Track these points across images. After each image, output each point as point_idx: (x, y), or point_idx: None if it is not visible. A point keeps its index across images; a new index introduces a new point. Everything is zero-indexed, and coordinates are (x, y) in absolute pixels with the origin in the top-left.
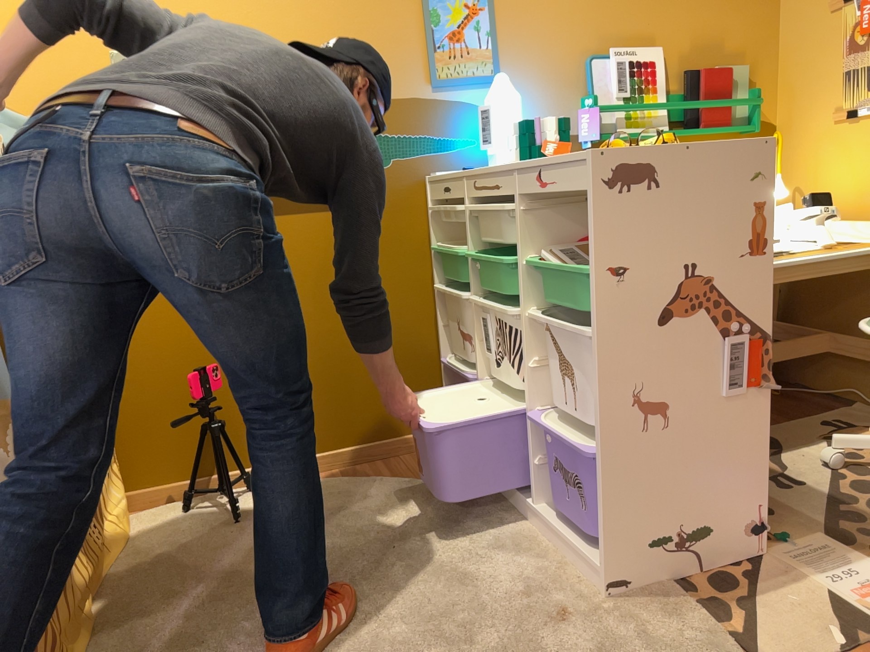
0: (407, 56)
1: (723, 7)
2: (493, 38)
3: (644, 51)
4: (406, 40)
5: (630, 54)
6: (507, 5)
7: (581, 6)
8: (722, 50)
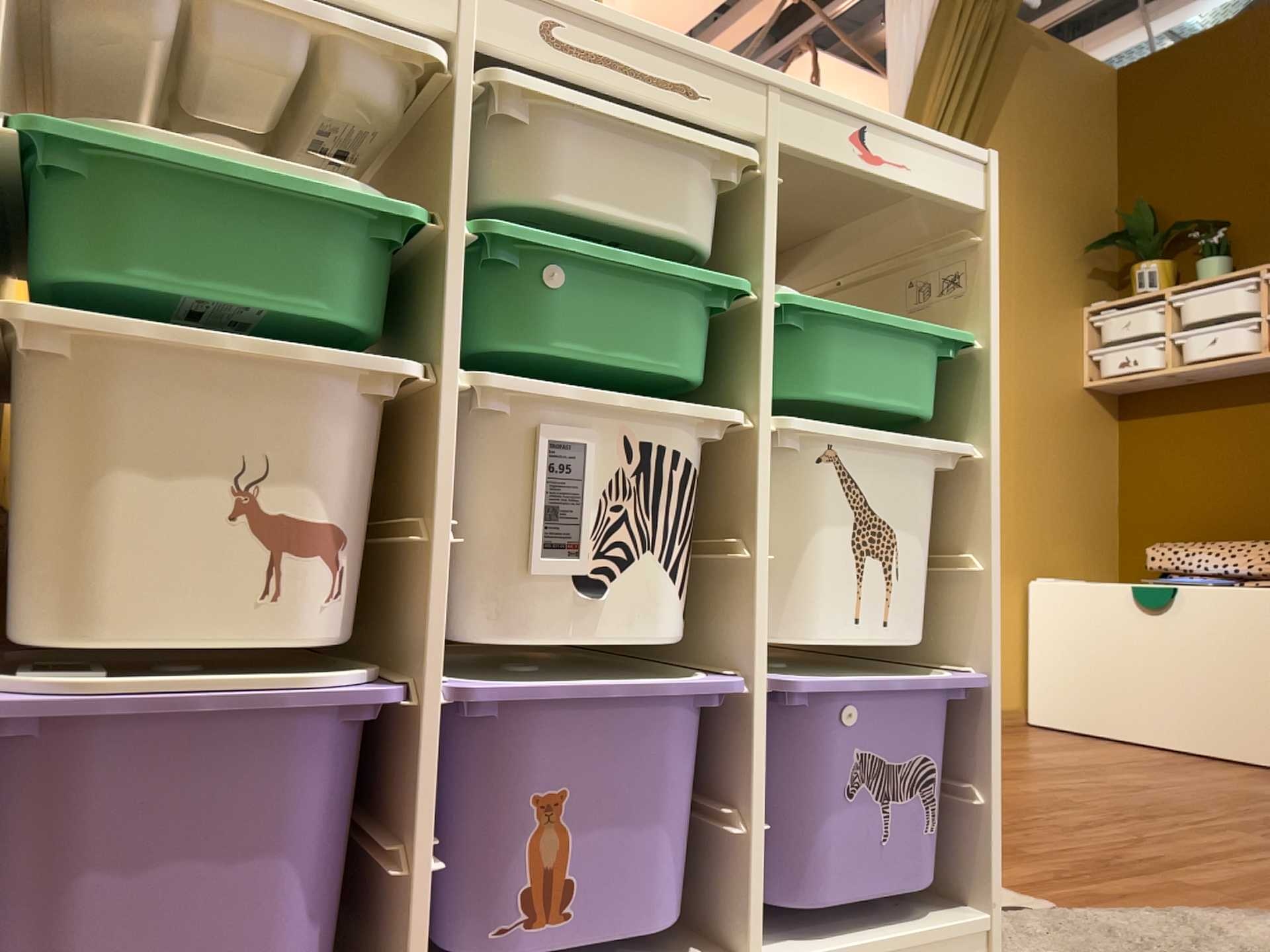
0: None
1: None
2: None
3: None
4: None
5: None
6: None
7: None
8: None
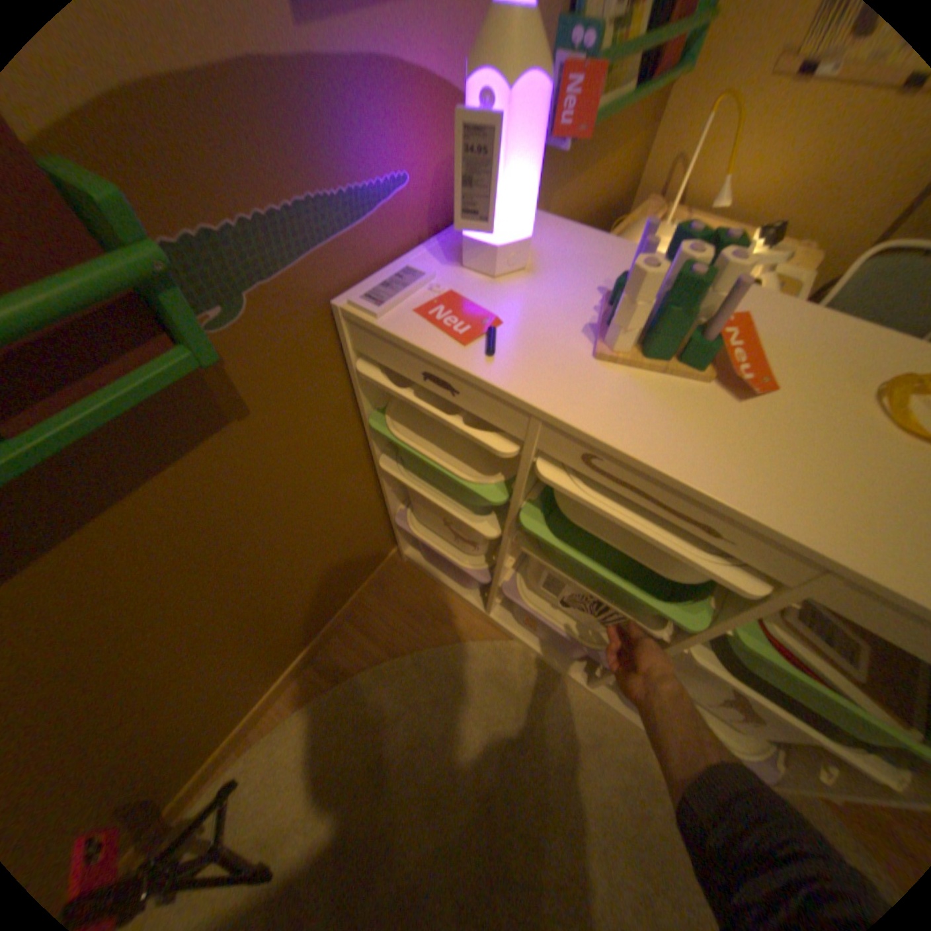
0: None
1: None
2: None
3: None
4: None
5: None
6: None
7: None
8: None
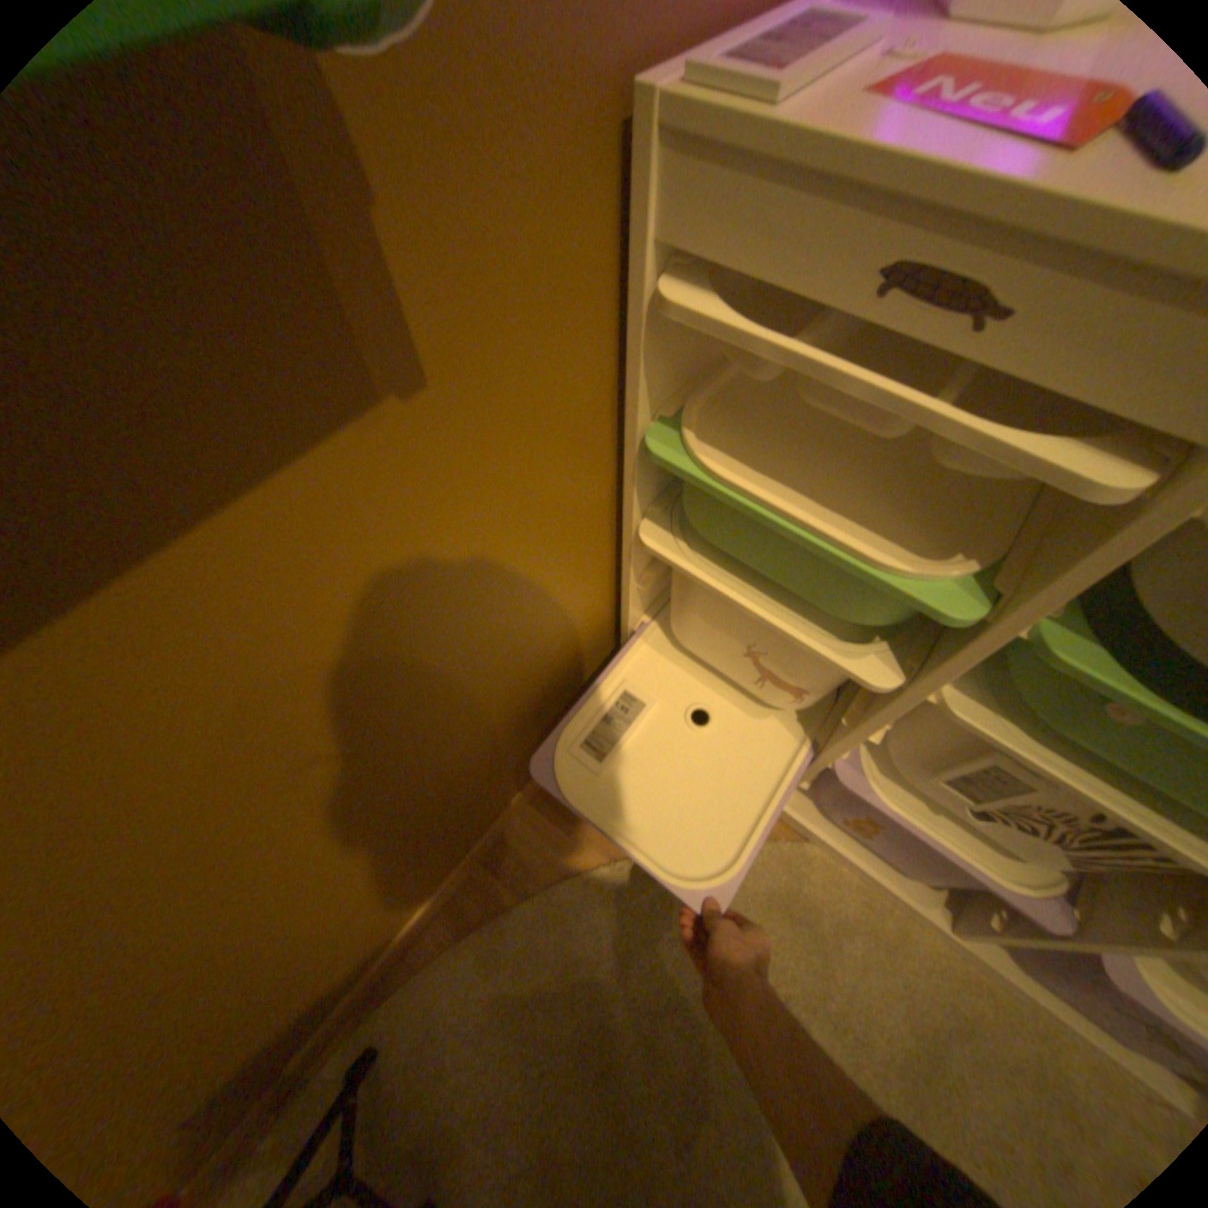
0: None
1: None
2: None
3: None
4: None
5: None
6: None
7: None
8: None
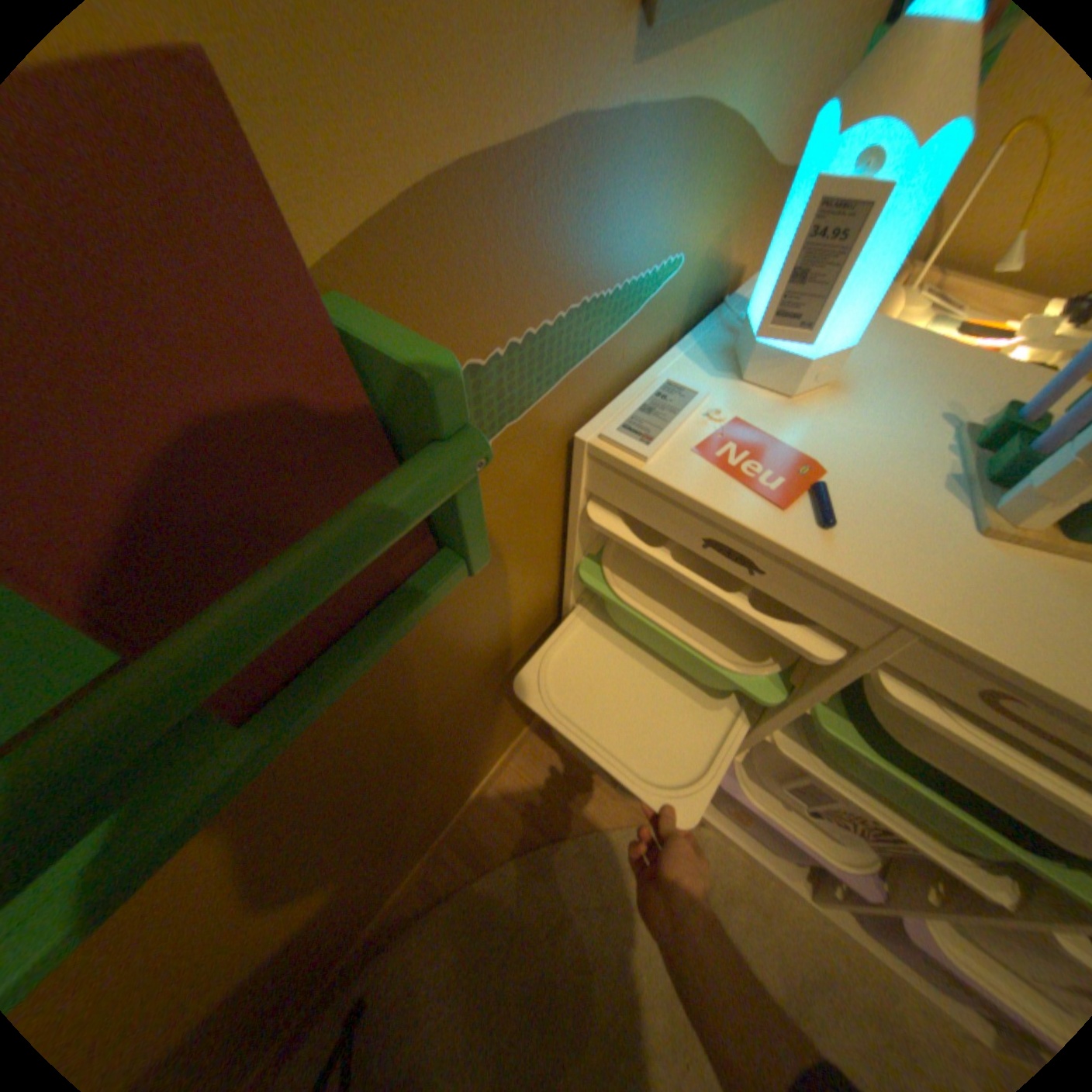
0: None
1: None
2: None
3: None
4: None
5: None
6: None
7: None
8: None
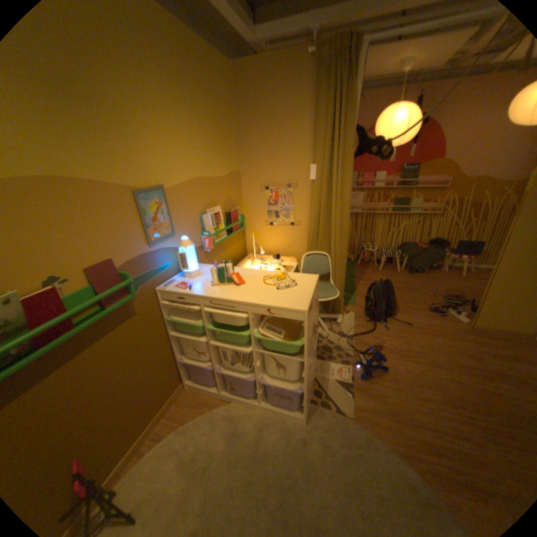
0: (135, 235)
1: (230, 186)
2: (169, 216)
3: (215, 208)
4: (133, 226)
5: (213, 210)
6: (171, 199)
7: (195, 194)
8: (232, 202)
